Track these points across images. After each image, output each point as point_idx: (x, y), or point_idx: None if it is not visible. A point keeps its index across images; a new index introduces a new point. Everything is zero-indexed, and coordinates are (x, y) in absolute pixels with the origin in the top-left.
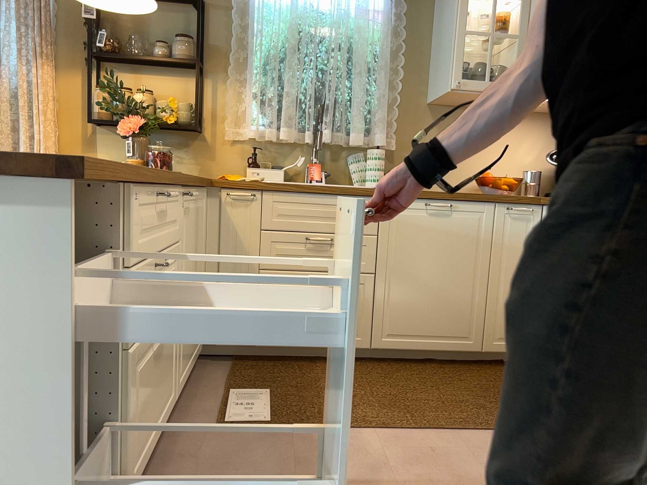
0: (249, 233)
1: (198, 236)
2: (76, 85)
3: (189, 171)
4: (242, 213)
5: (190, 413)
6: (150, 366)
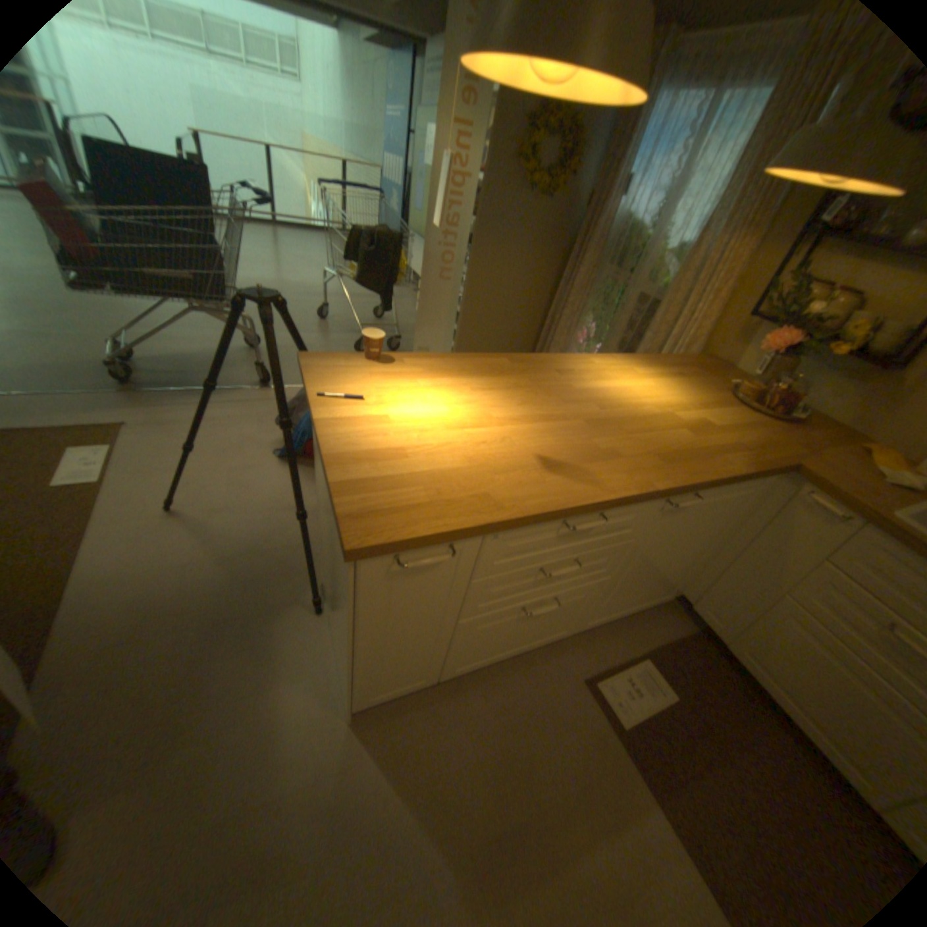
0: (809, 553)
1: (719, 522)
2: (774, 259)
3: (842, 411)
4: (818, 526)
5: (595, 648)
6: (521, 622)
